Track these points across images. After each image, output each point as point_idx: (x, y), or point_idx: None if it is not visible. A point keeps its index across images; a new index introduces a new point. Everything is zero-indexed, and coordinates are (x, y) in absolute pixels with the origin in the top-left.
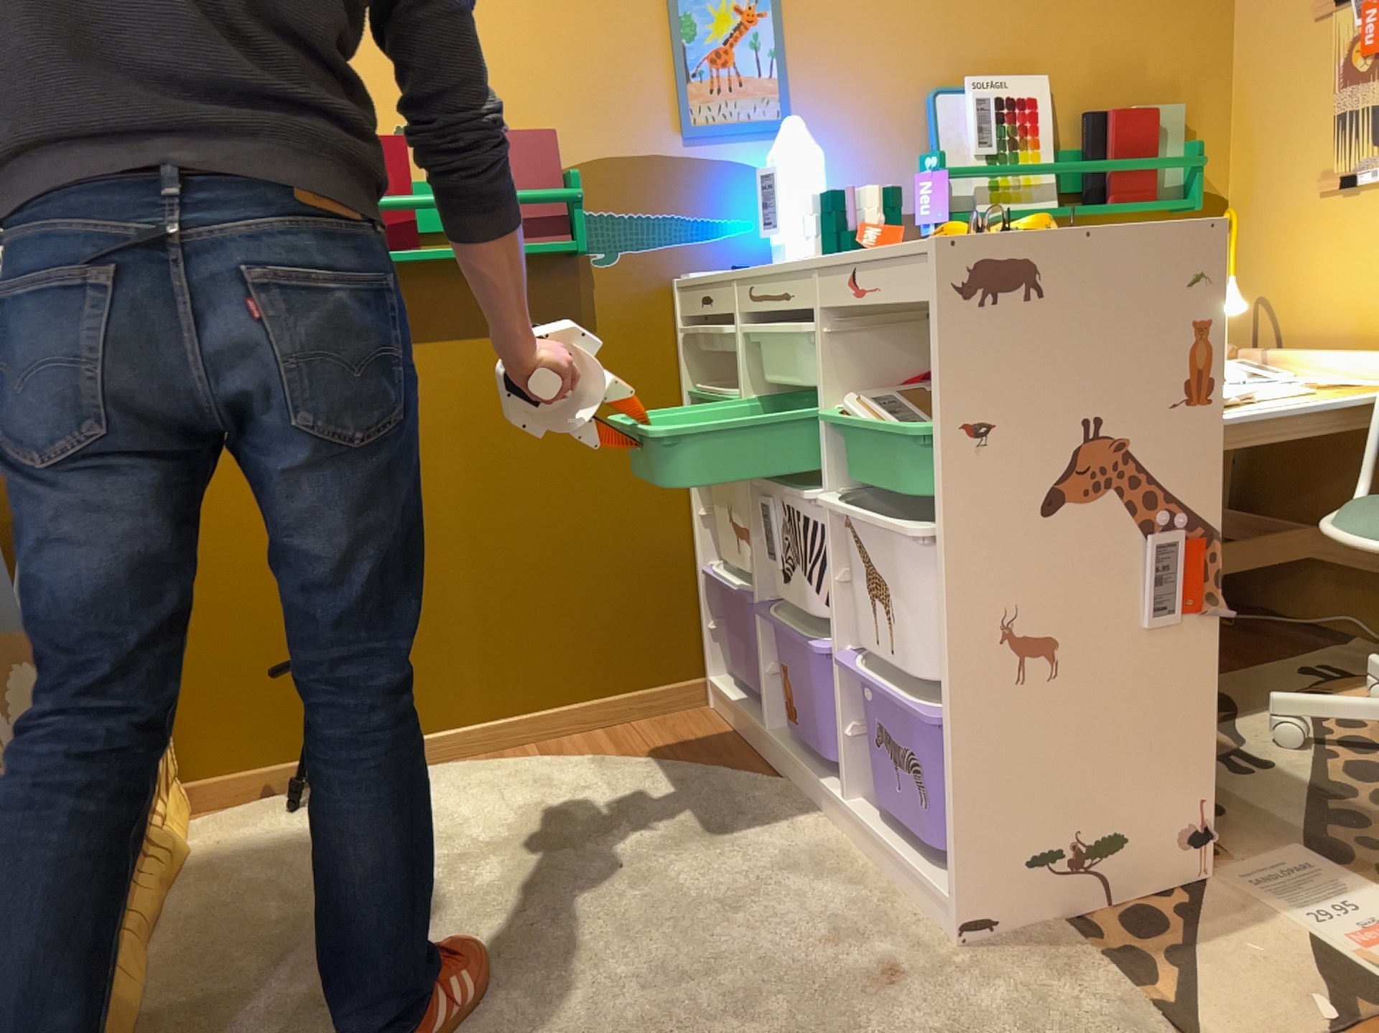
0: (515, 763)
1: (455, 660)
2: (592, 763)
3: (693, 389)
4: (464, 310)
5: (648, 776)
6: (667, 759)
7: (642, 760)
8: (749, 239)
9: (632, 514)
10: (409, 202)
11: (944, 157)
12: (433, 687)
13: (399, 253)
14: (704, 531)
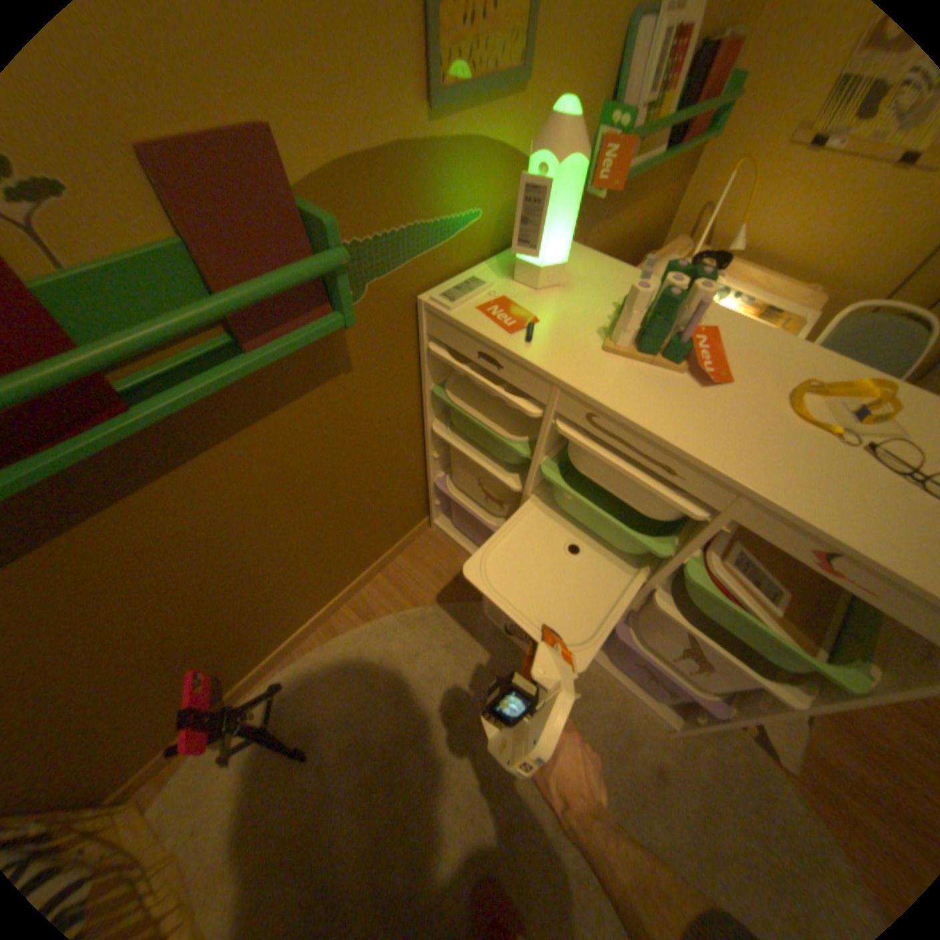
0: (354, 639)
1: (289, 611)
2: (402, 621)
3: (434, 386)
4: (211, 418)
5: (446, 626)
6: (439, 594)
7: (427, 602)
8: (477, 229)
9: (389, 475)
10: (81, 370)
11: (638, 116)
12: (278, 630)
13: (98, 432)
14: (436, 462)
